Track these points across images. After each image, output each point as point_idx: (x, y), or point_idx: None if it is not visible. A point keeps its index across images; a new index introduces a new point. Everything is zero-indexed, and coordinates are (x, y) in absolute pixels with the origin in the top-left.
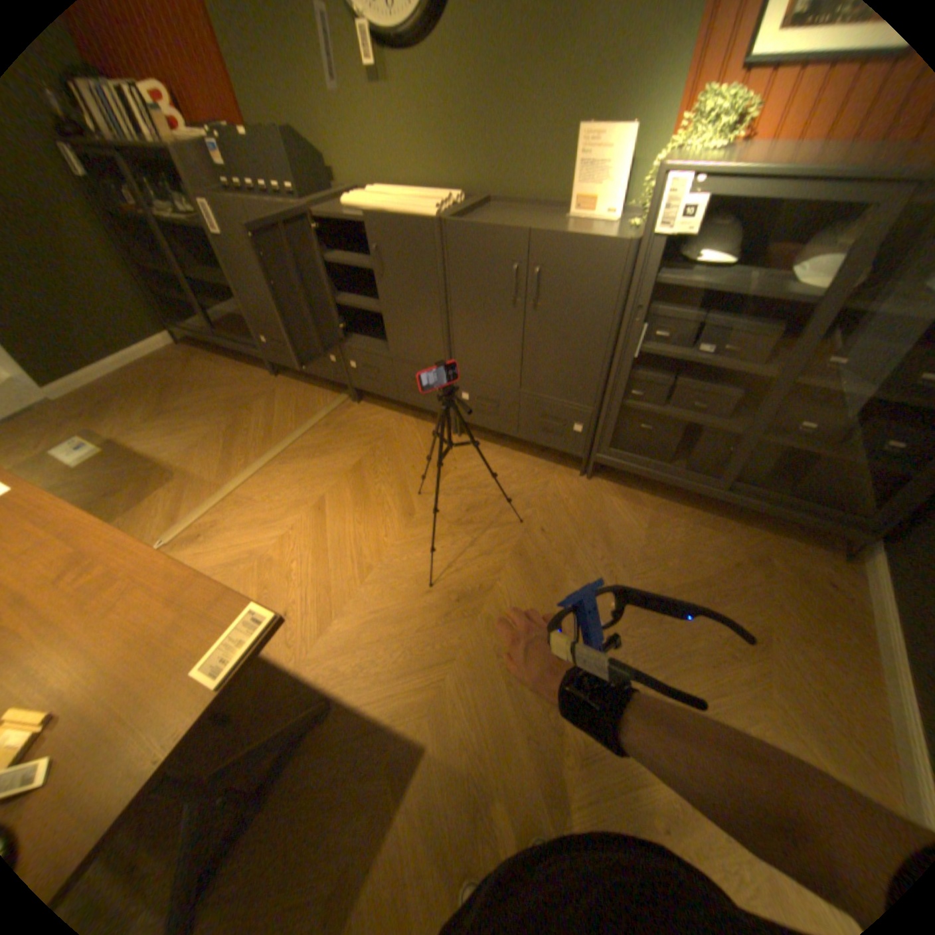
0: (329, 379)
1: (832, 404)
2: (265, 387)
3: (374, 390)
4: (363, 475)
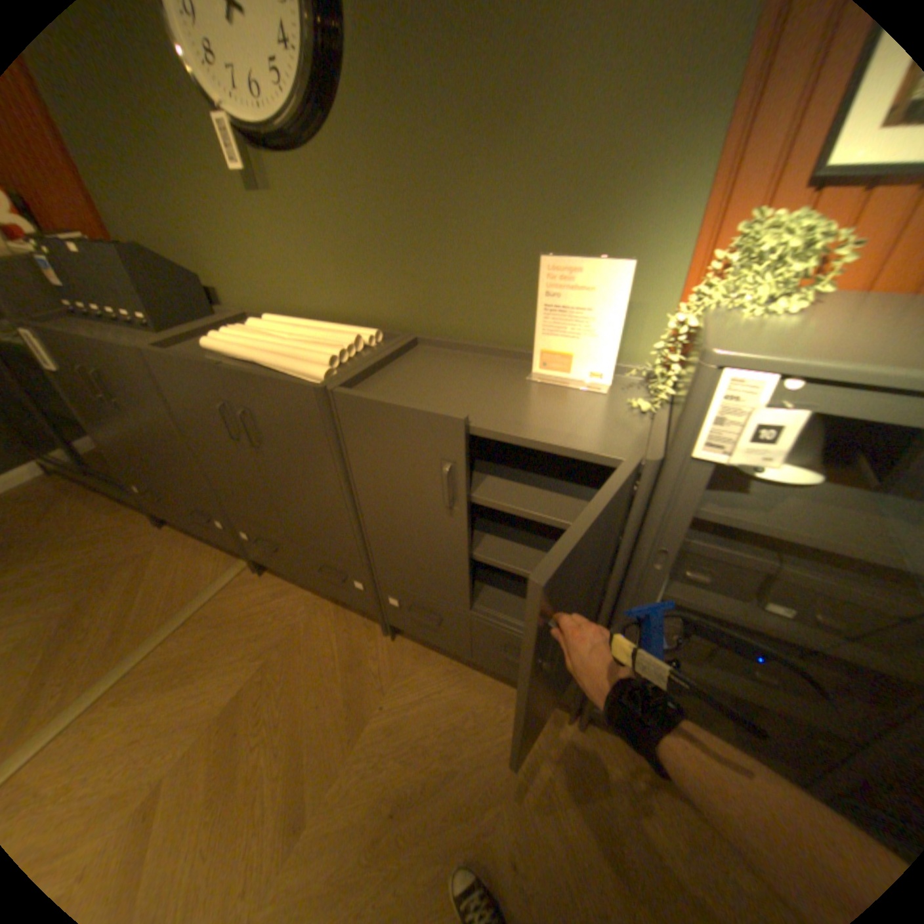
0: (217, 544)
1: None
2: (137, 547)
3: (273, 567)
4: (232, 730)
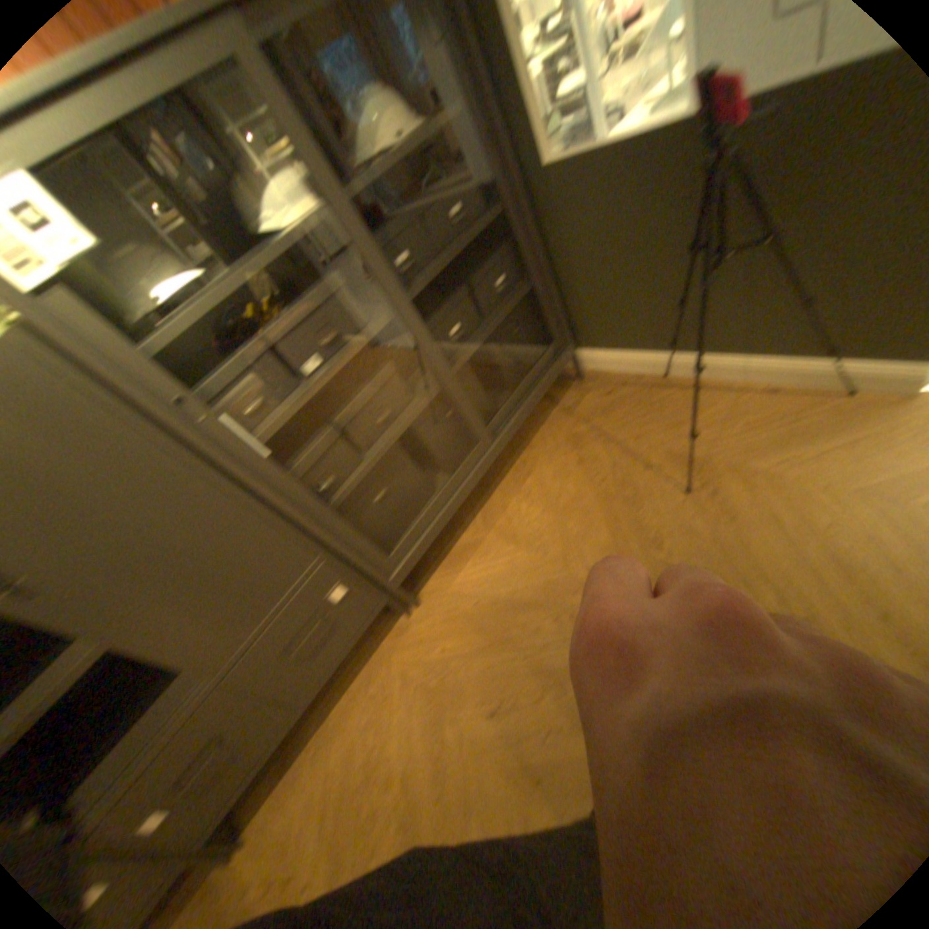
0: None
1: (445, 299)
2: None
3: None
4: None
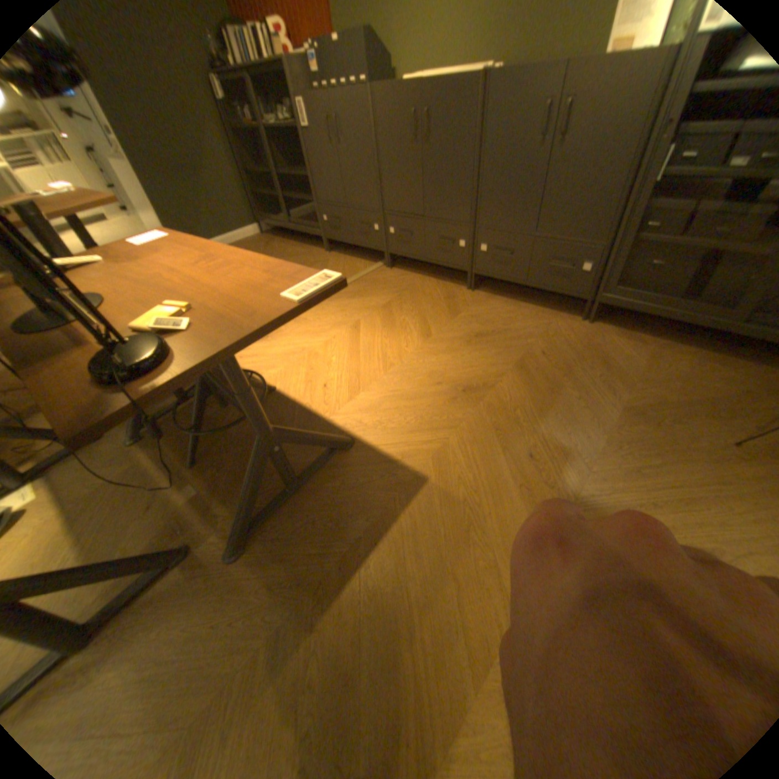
0: (369, 247)
1: None
2: (320, 257)
3: (404, 252)
4: (390, 310)
